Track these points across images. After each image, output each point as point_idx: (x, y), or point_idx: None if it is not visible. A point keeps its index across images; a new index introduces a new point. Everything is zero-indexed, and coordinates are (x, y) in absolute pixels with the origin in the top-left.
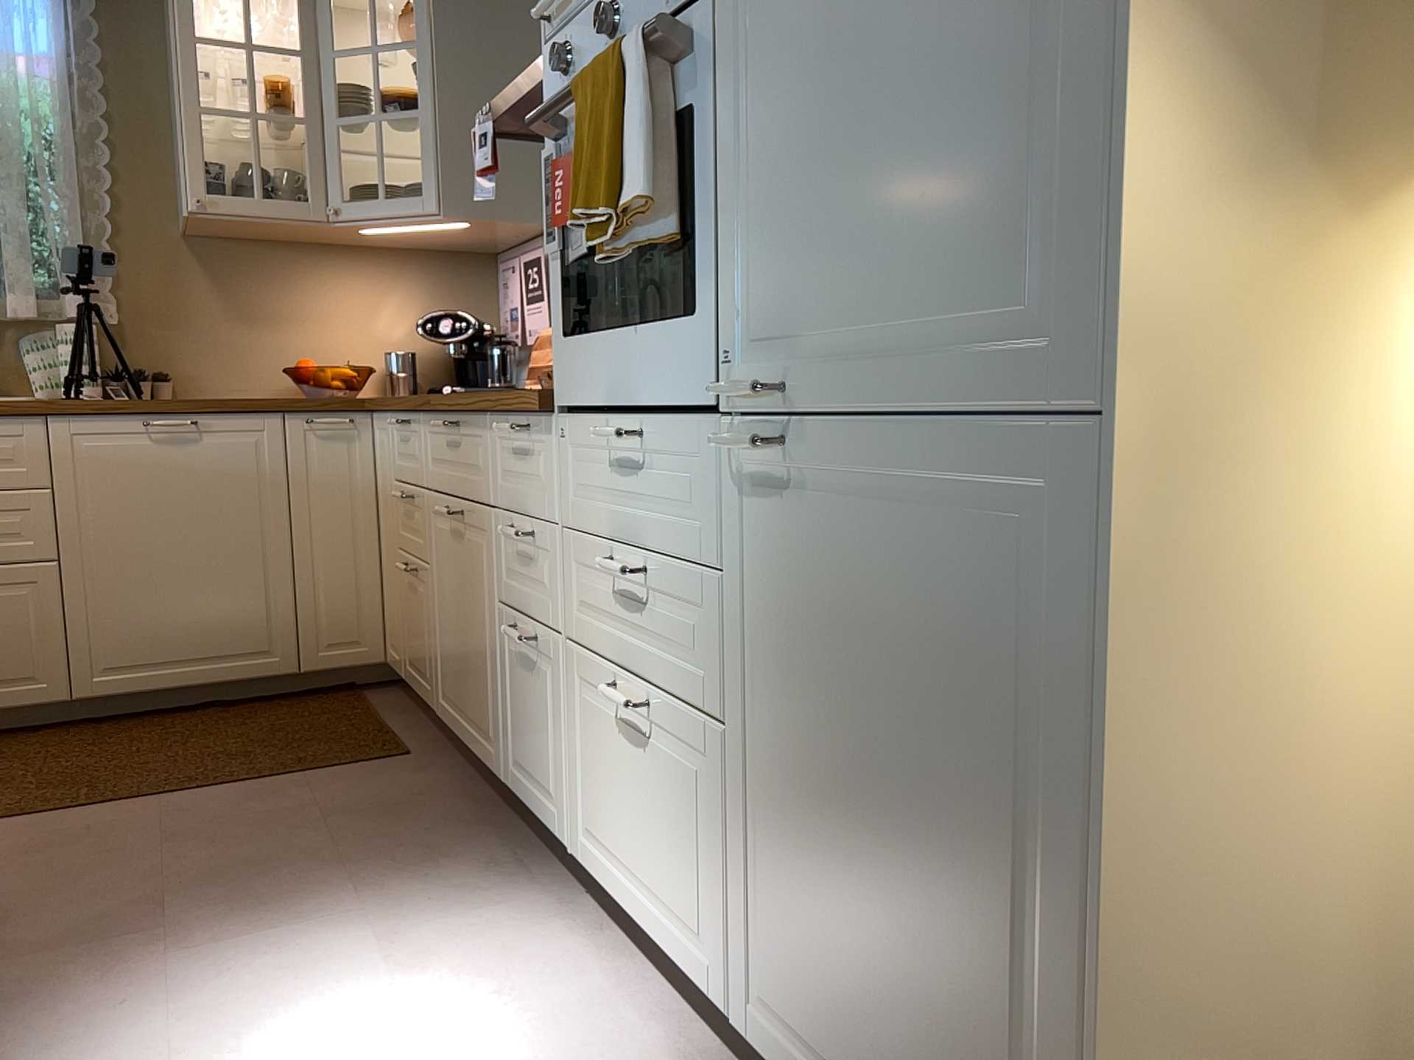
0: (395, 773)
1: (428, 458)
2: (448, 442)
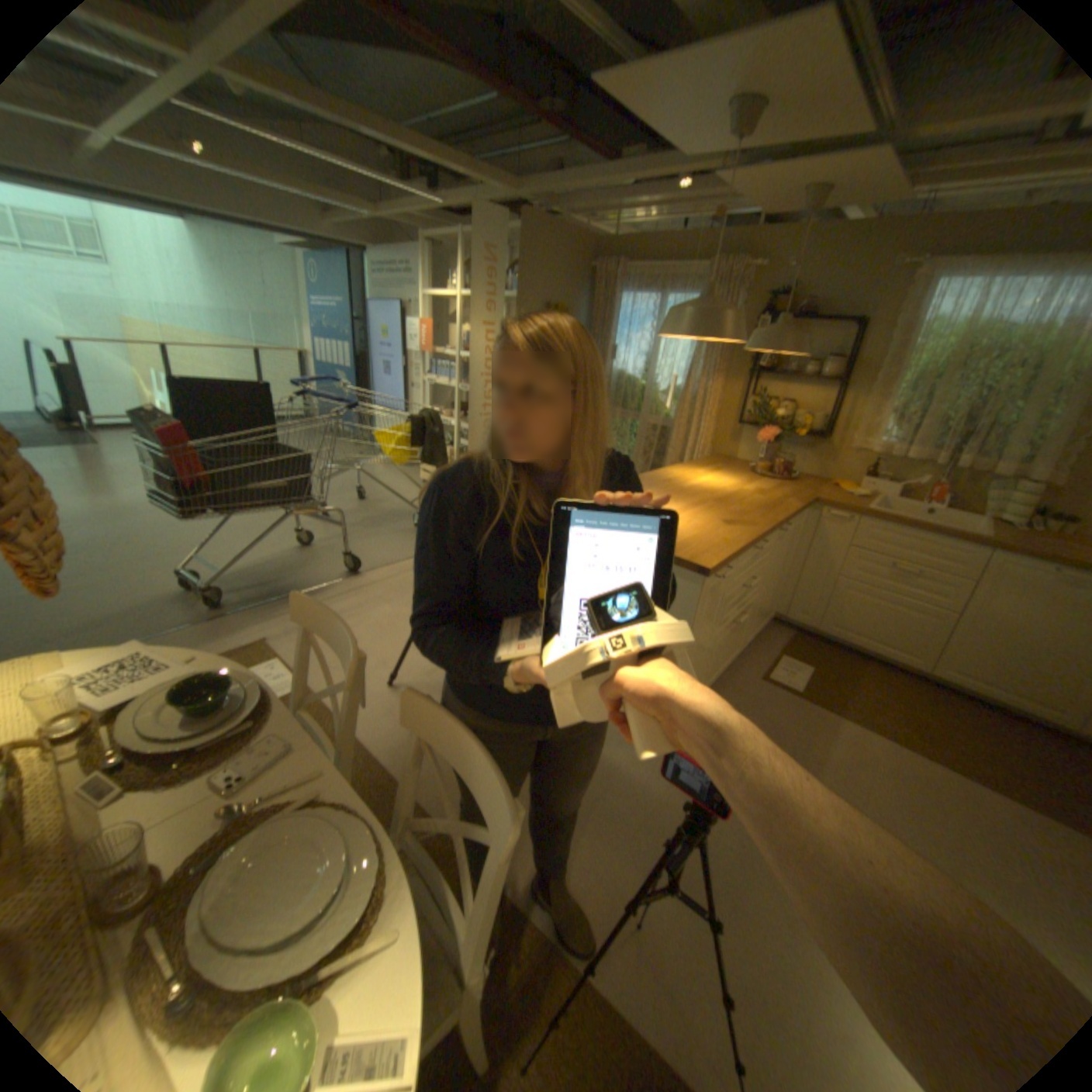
0: None
1: None
2: None
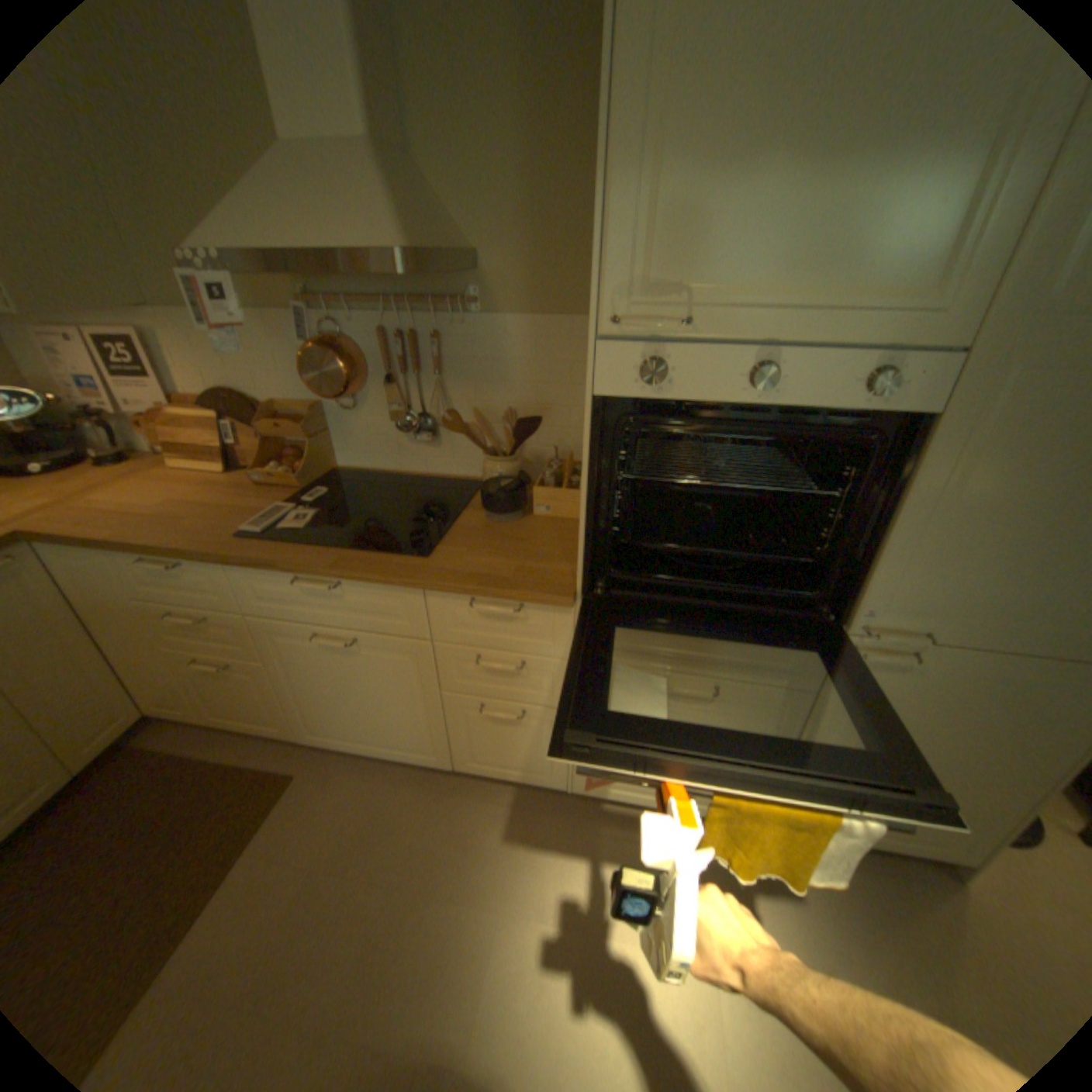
0: (311, 799)
1: (245, 596)
2: (305, 591)
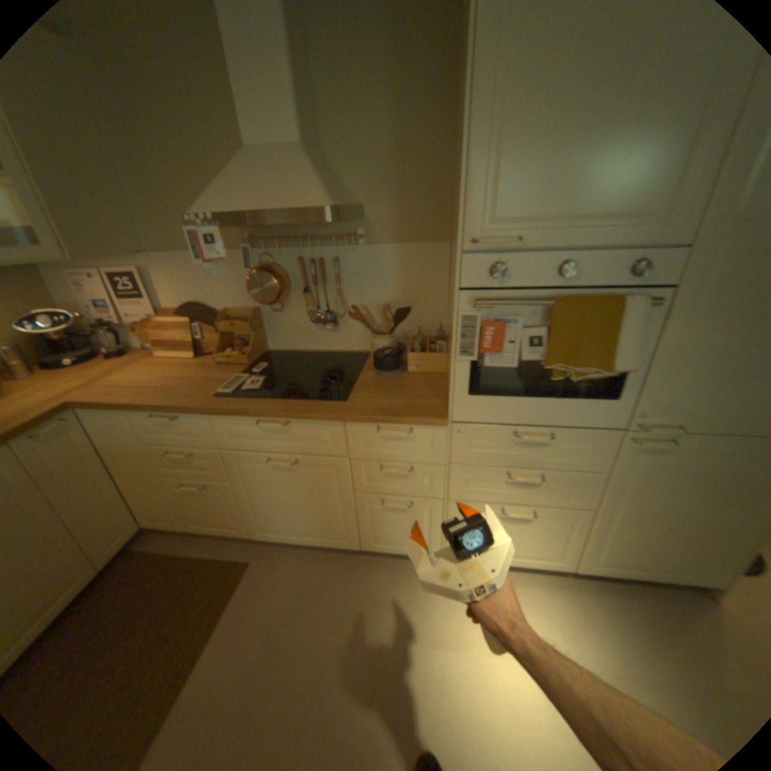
0: (264, 578)
1: (222, 437)
2: (264, 430)
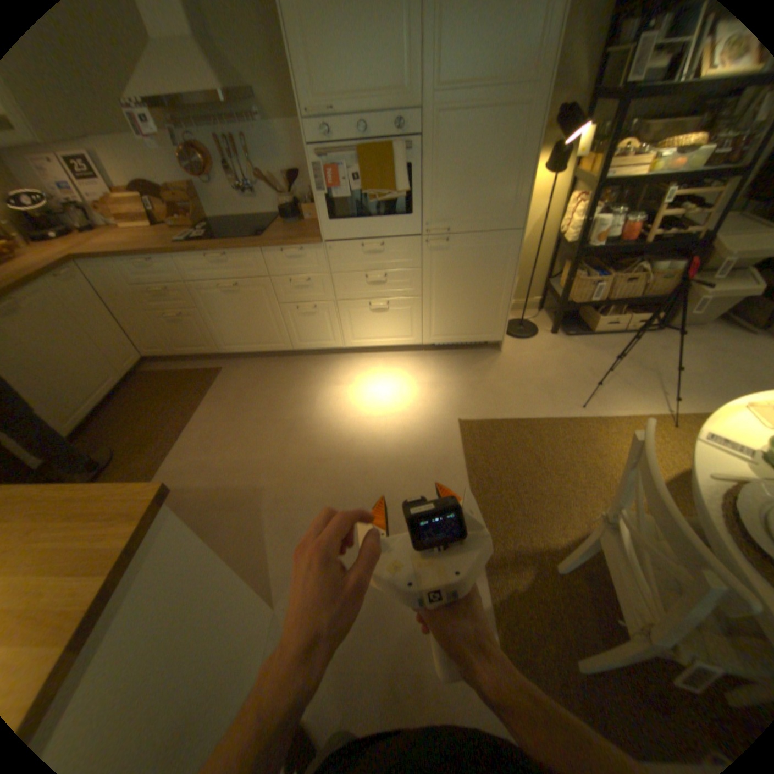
0: (232, 373)
1: (183, 271)
2: (209, 262)
